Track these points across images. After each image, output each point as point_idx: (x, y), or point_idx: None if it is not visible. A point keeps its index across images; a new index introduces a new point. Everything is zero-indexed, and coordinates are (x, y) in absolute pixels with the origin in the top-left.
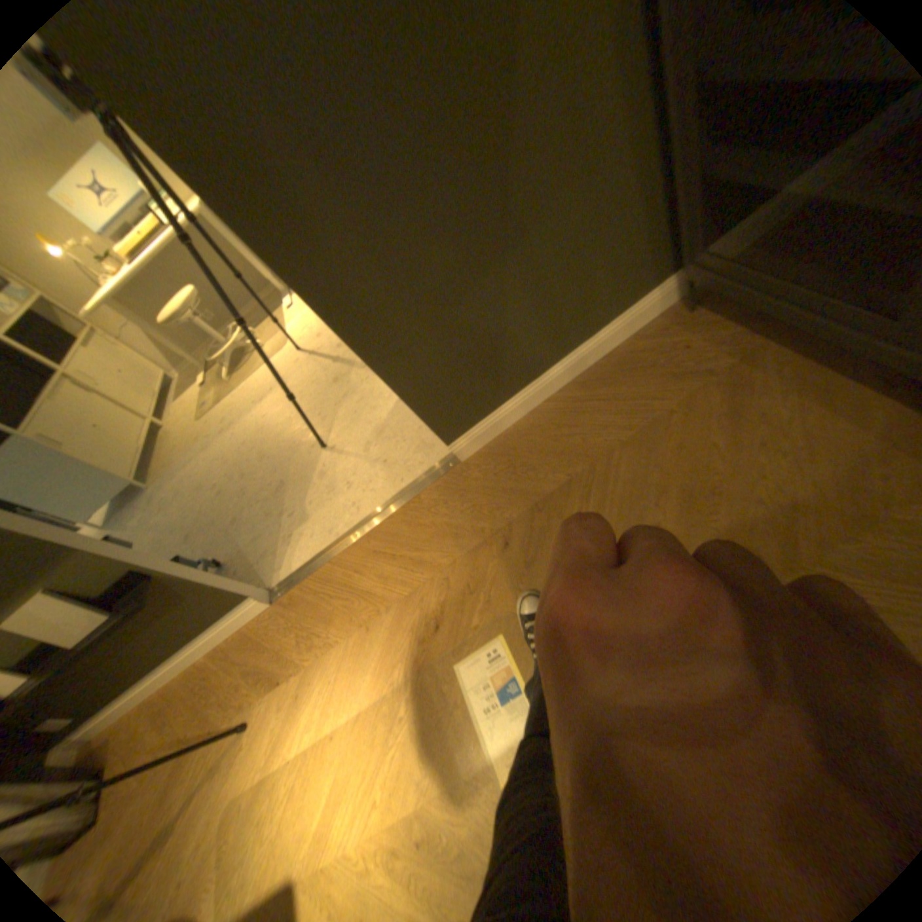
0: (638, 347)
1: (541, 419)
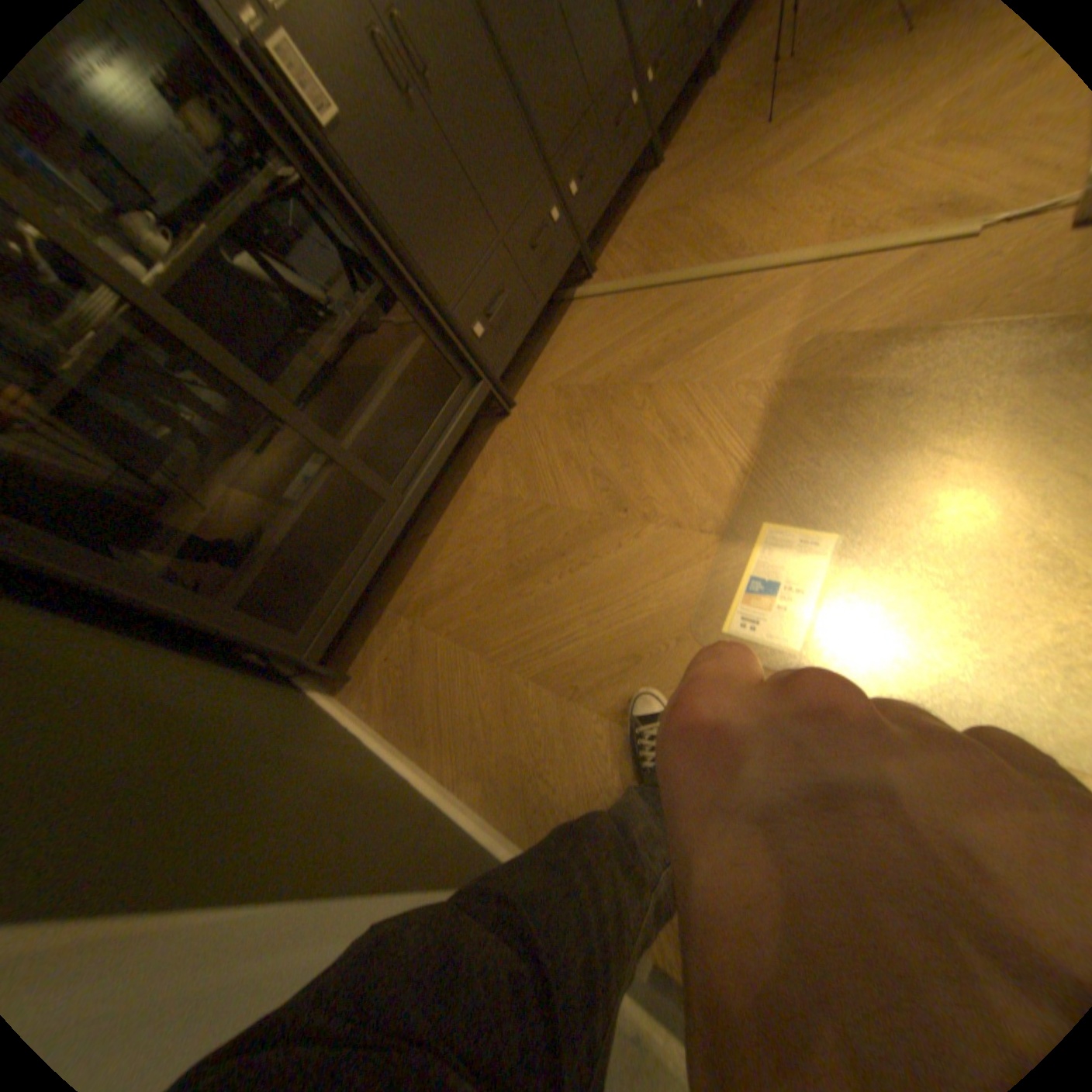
0: (383, 704)
1: (470, 766)
